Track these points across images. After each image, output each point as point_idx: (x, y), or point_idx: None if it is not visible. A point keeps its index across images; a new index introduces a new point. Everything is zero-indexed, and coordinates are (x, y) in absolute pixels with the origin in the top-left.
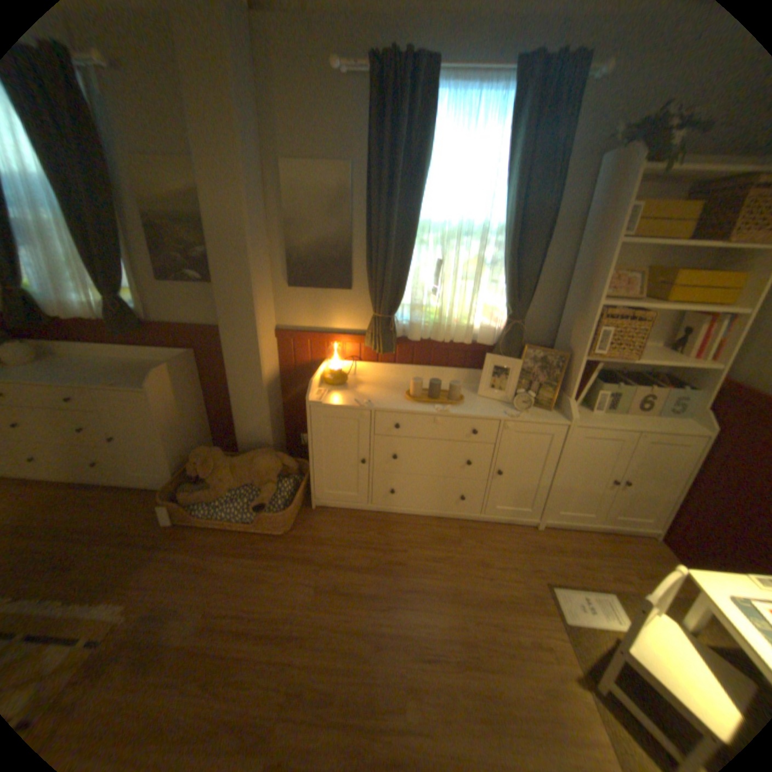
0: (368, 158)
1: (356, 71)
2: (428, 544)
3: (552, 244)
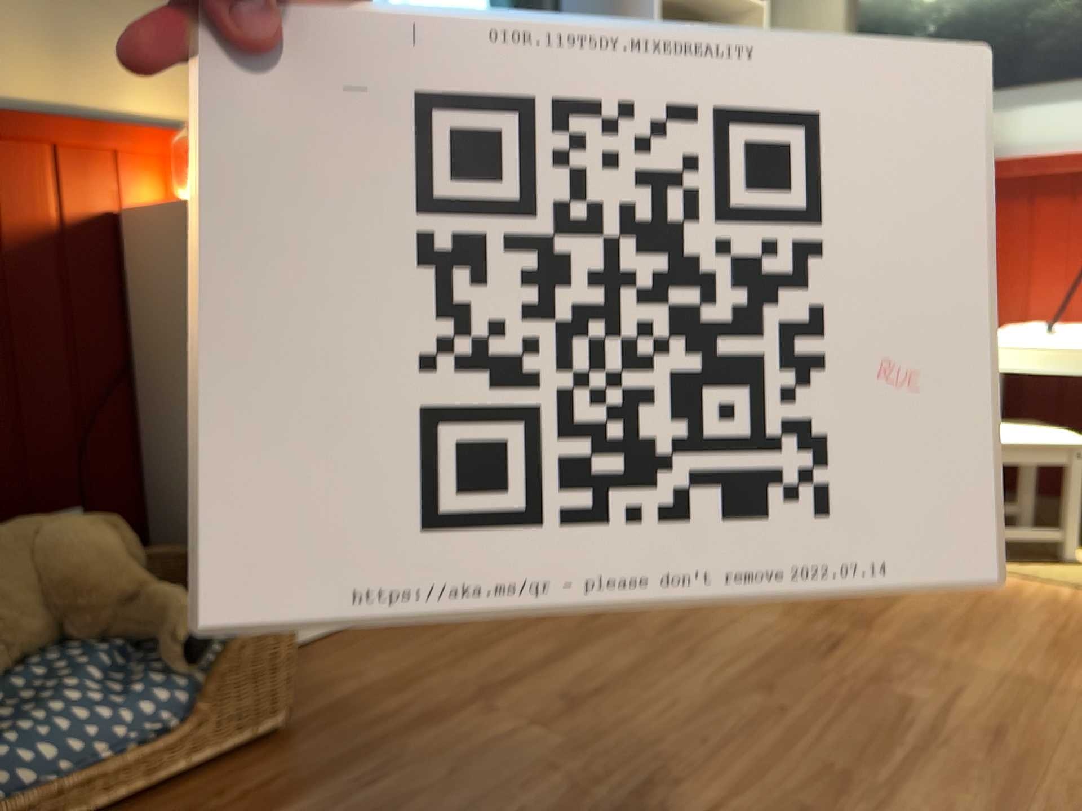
0: None
1: None
2: None
3: None
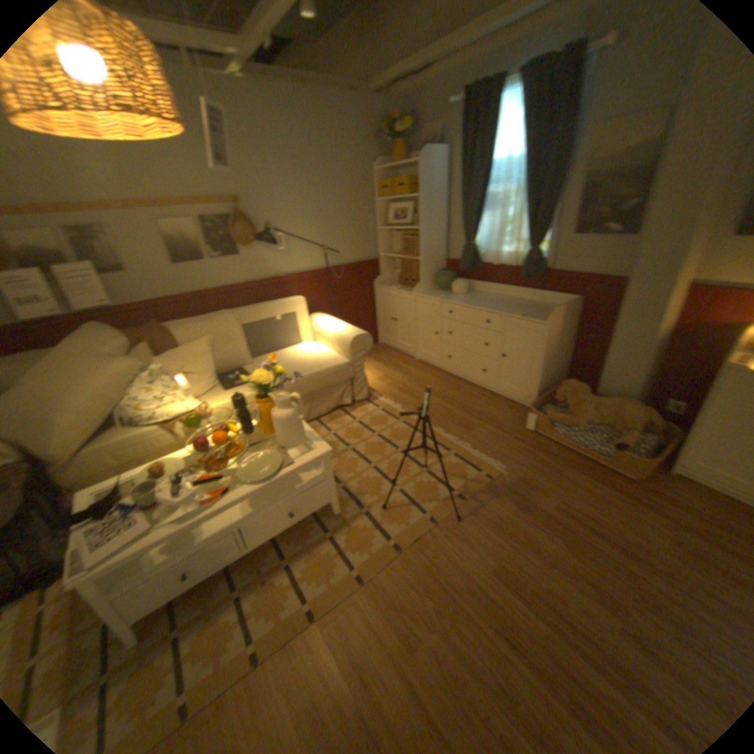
0: None
1: None
2: None
3: None
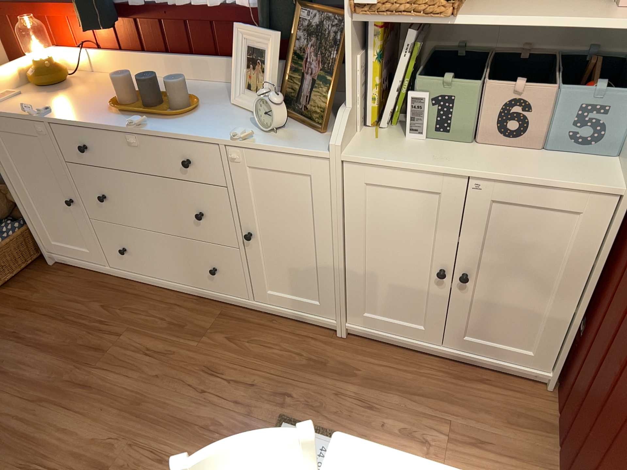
0: None
1: None
2: (158, 329)
3: None
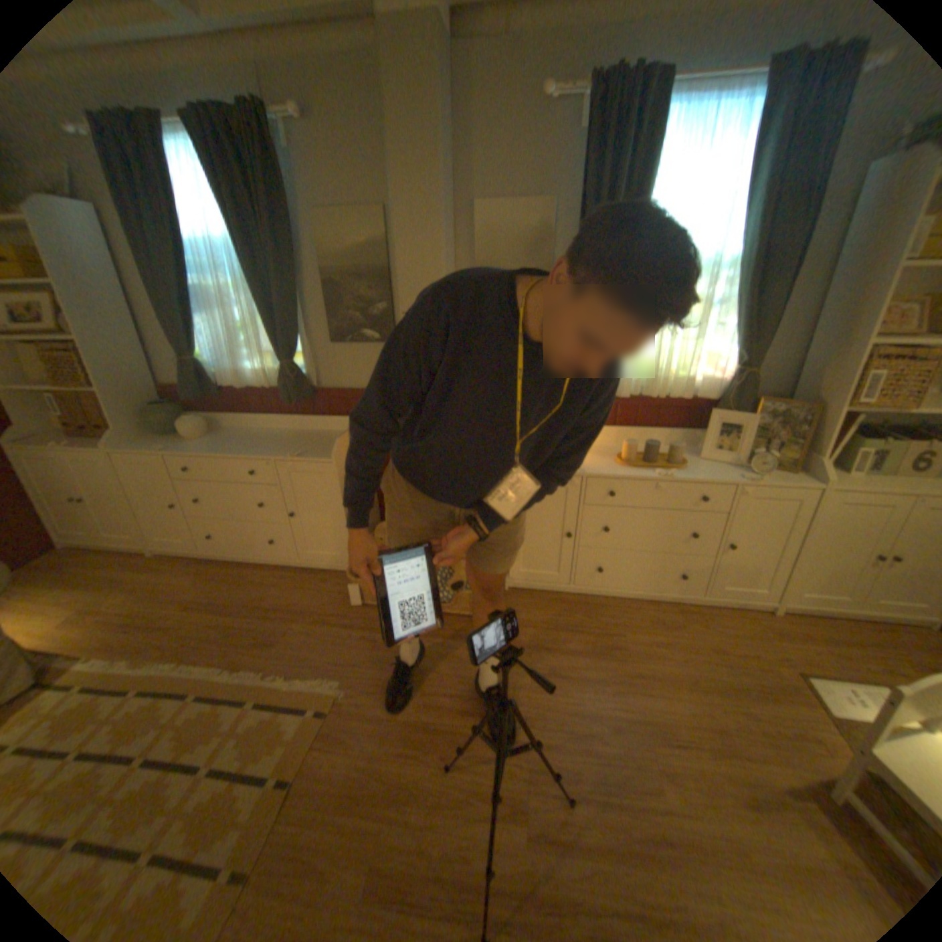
0: (582, 191)
1: (570, 92)
2: (646, 629)
3: (801, 275)
